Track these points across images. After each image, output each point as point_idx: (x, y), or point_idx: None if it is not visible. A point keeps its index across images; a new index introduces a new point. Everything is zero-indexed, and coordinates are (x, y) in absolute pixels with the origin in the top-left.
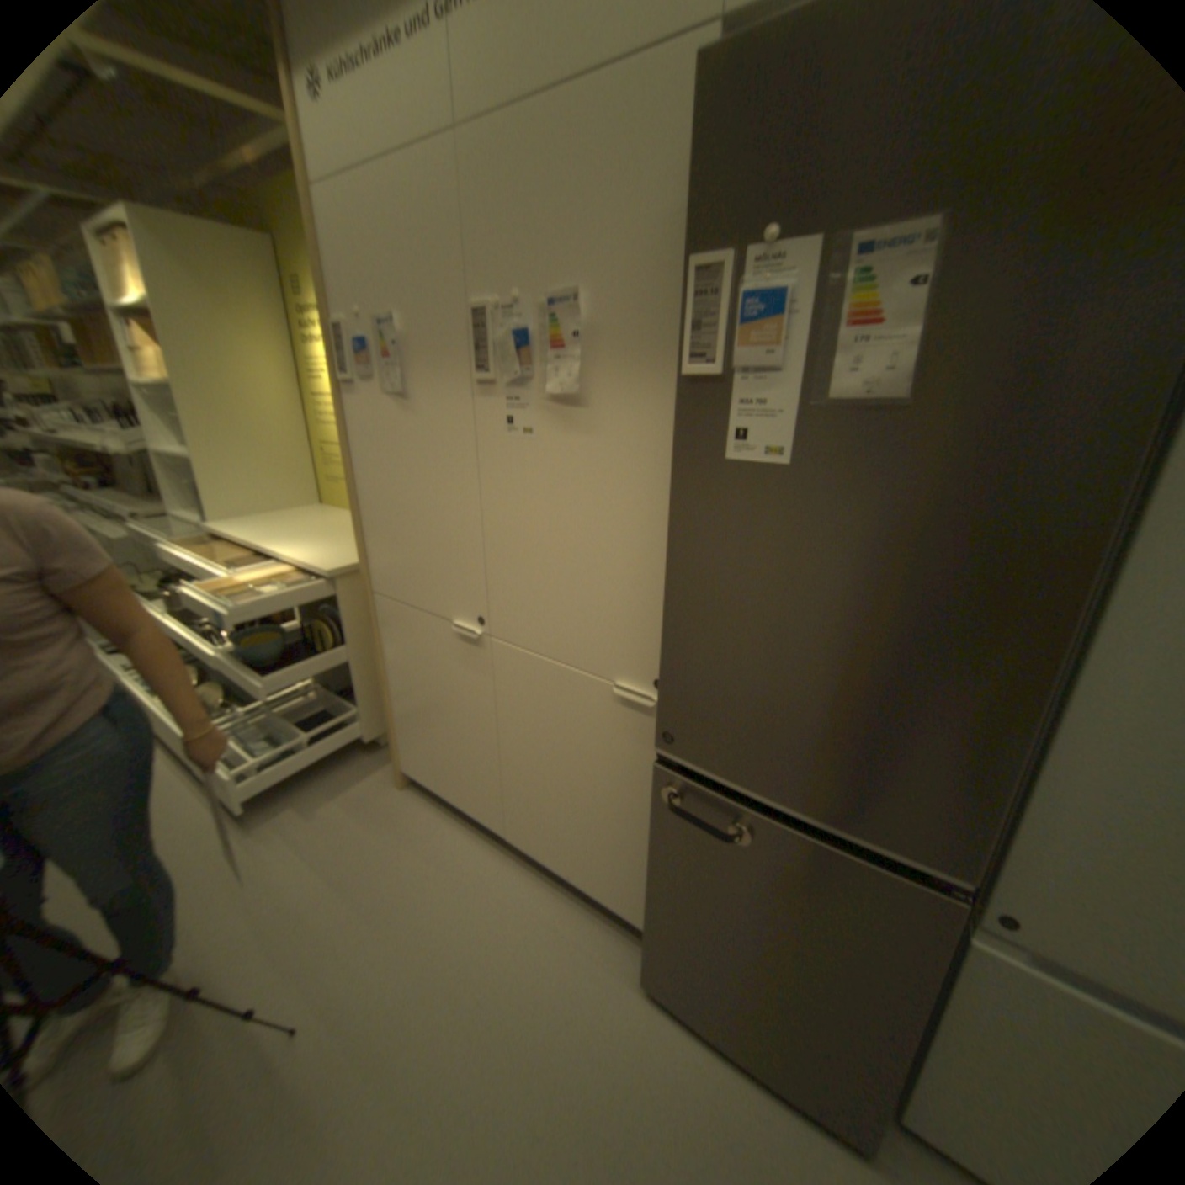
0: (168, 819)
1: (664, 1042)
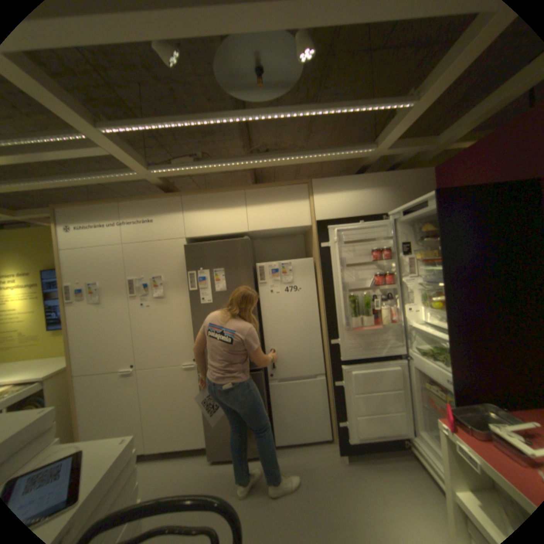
0: None
1: (218, 470)
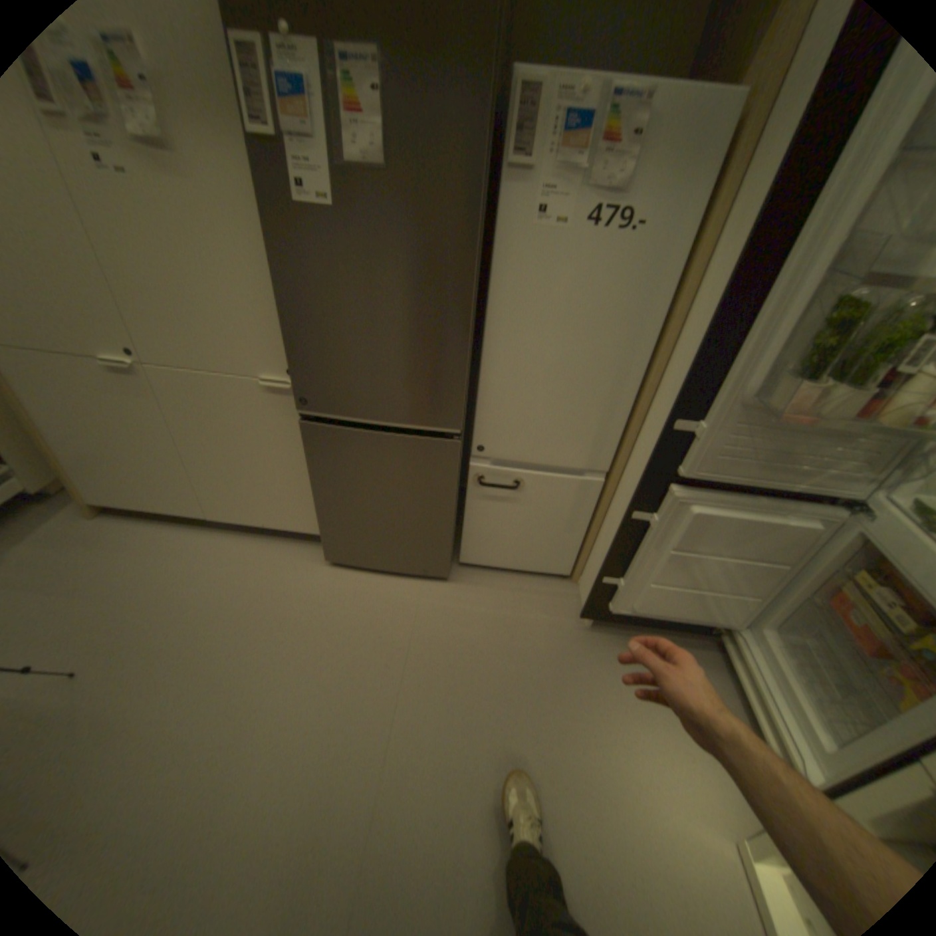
0: None
1: (345, 579)
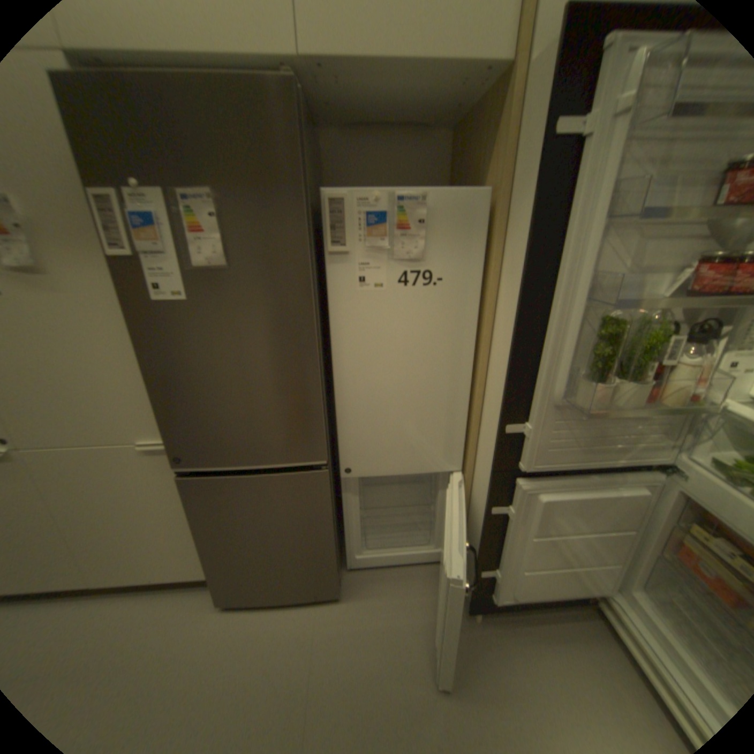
0: None
1: (235, 624)
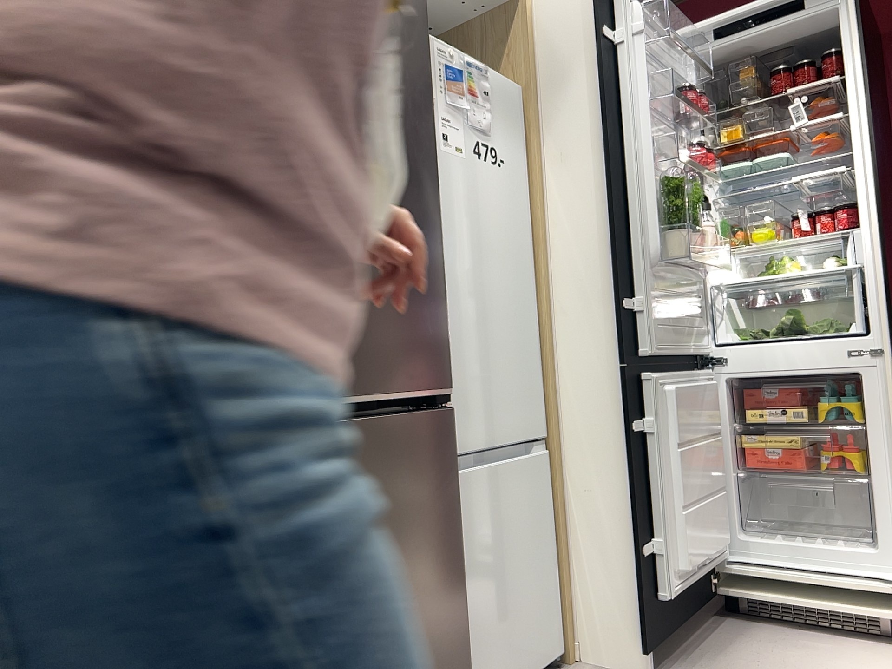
0: None
1: None
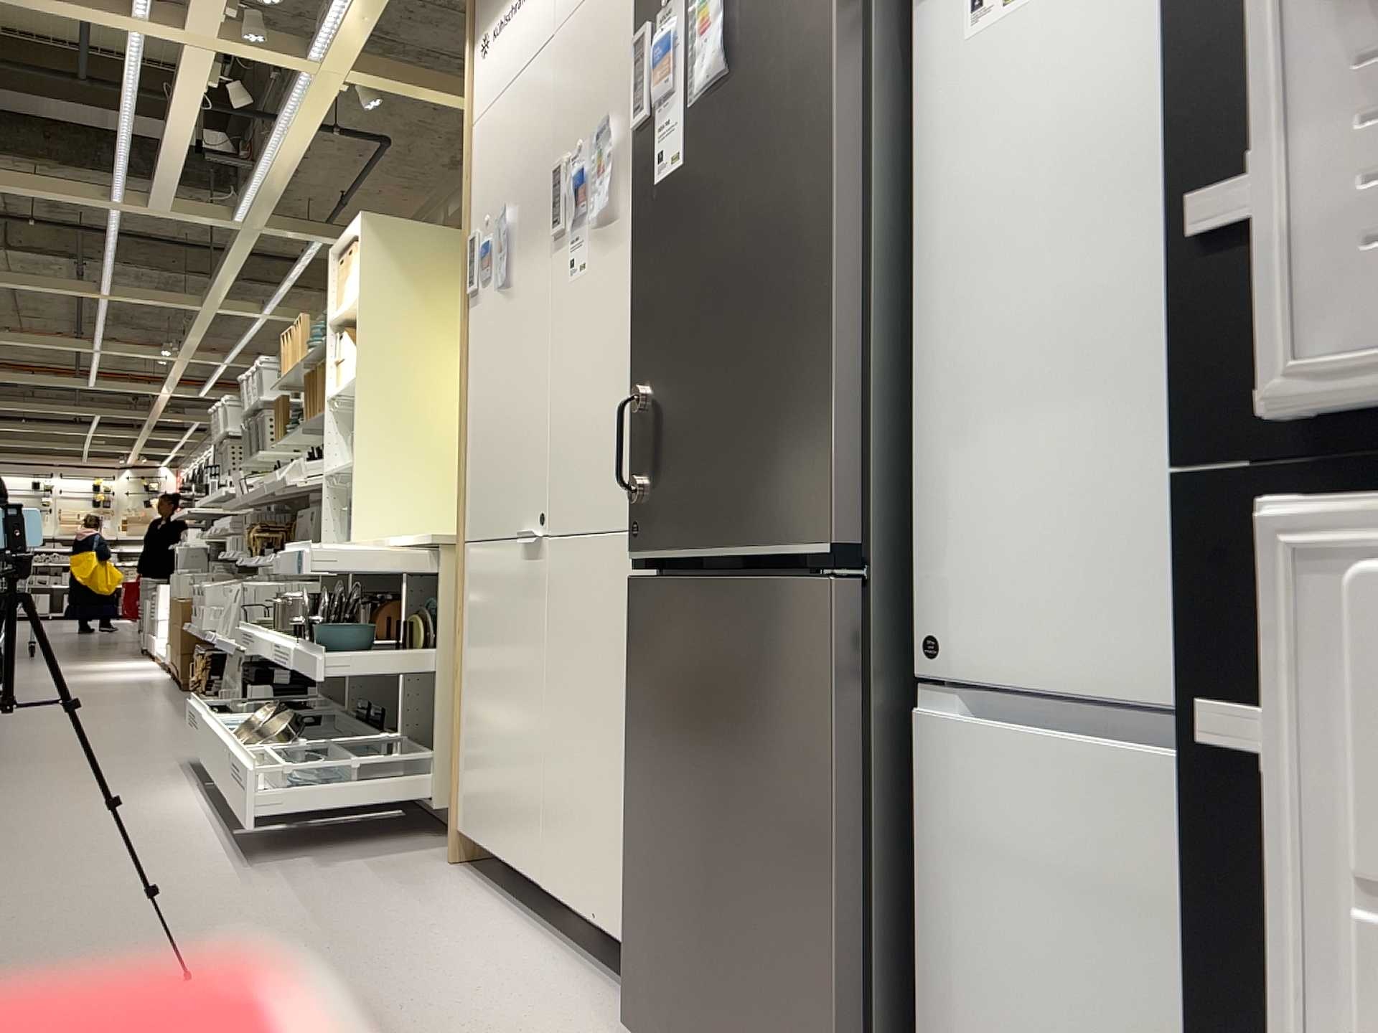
0: (183, 845)
1: None
